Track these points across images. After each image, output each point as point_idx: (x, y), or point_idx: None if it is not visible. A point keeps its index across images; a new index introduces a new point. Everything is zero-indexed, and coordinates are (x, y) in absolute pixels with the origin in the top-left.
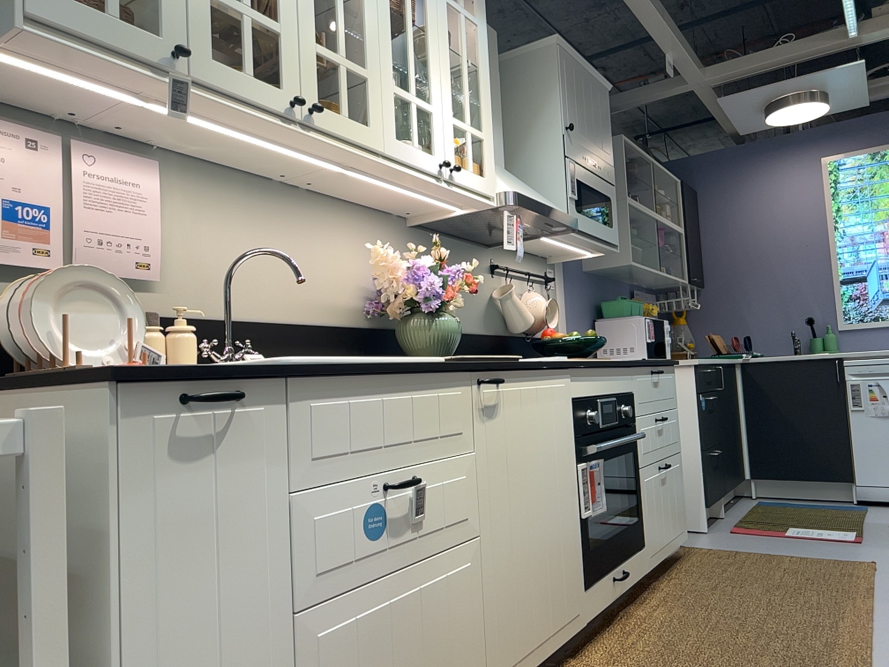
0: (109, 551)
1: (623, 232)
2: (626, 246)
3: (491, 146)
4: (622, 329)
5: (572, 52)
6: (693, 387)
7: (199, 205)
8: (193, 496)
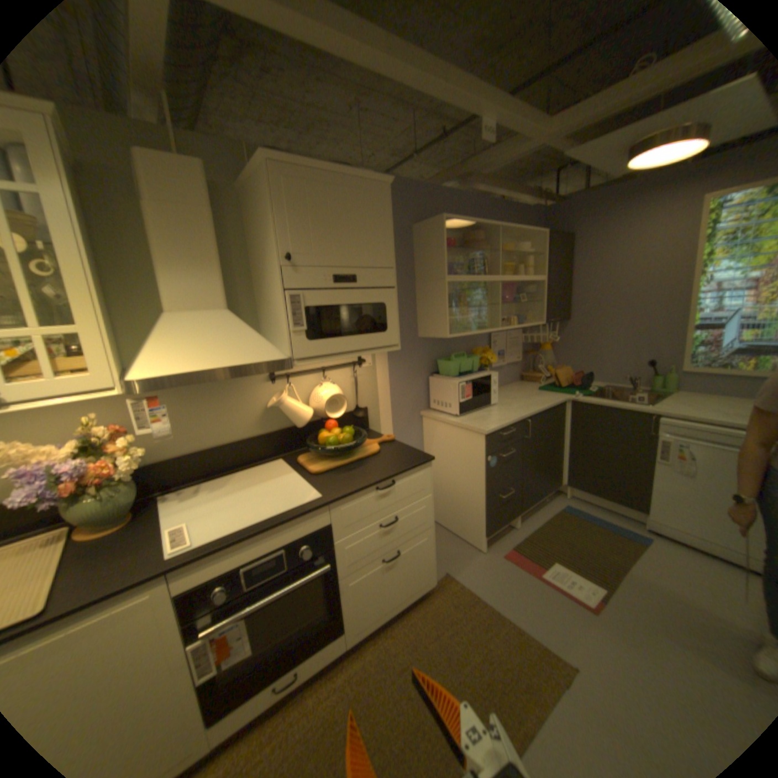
0: None
1: (441, 308)
2: (448, 318)
3: (94, 335)
4: (444, 387)
5: (298, 159)
6: (482, 450)
7: None
8: None
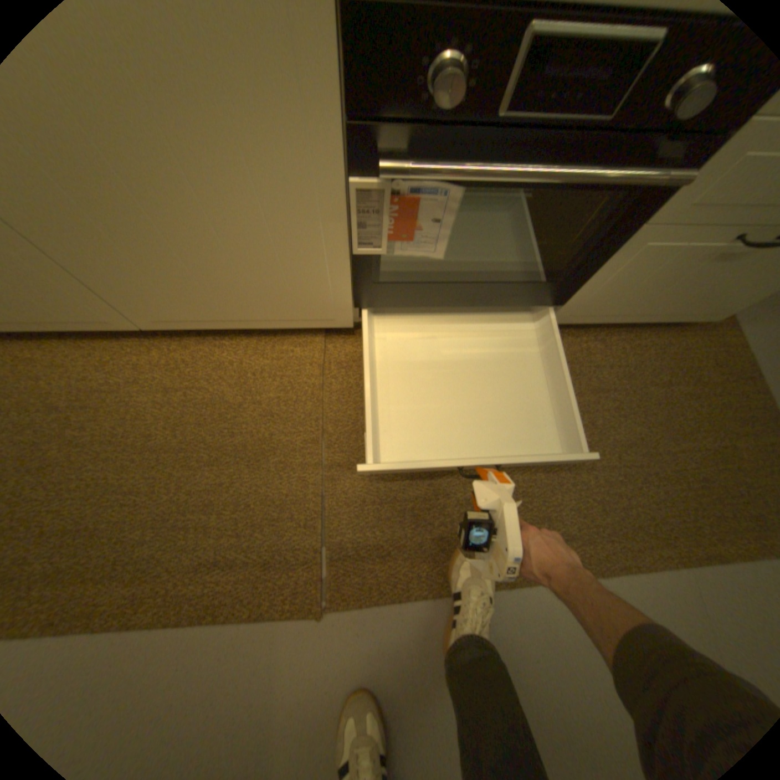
0: None
1: None
2: None
3: None
4: None
5: None
6: None
7: None
8: None
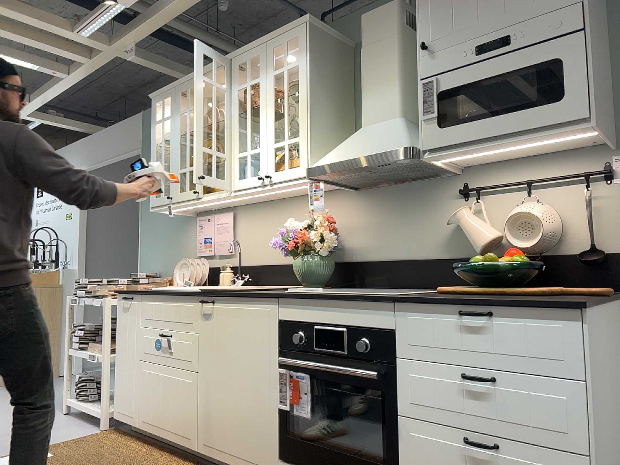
0: (117, 327)
1: None
2: None
3: (304, 141)
4: None
5: None
6: None
7: (247, 221)
8: (126, 320)
